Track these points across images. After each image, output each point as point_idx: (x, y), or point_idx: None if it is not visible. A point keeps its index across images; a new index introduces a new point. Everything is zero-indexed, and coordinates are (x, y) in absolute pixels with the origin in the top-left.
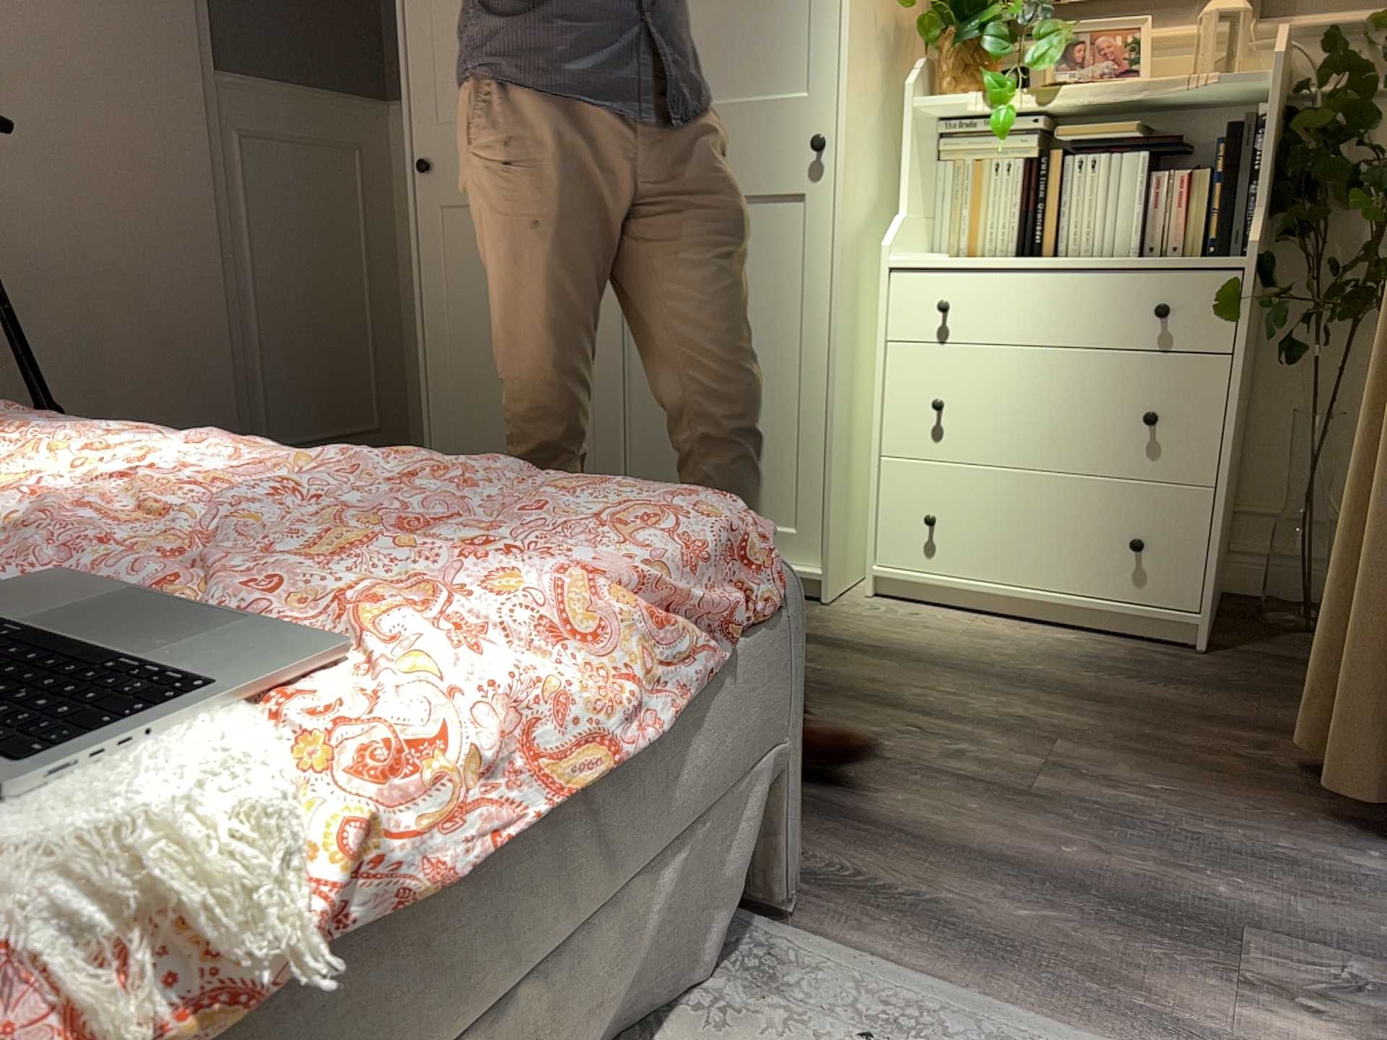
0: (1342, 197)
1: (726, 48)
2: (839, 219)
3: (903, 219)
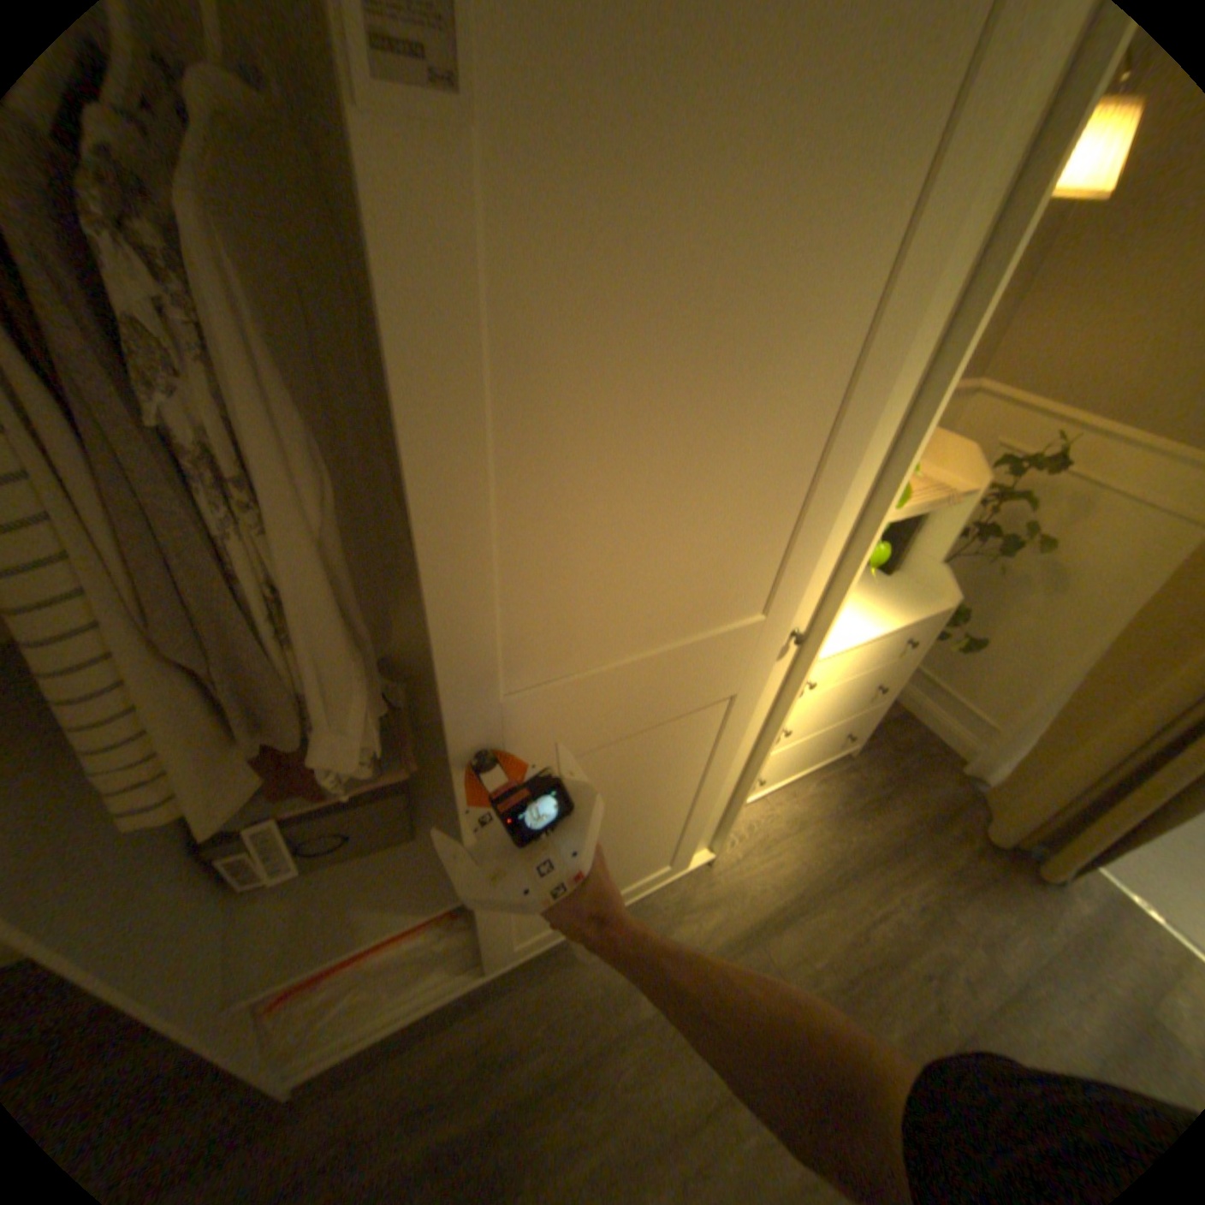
0: None
1: (729, 568)
2: (801, 685)
3: None
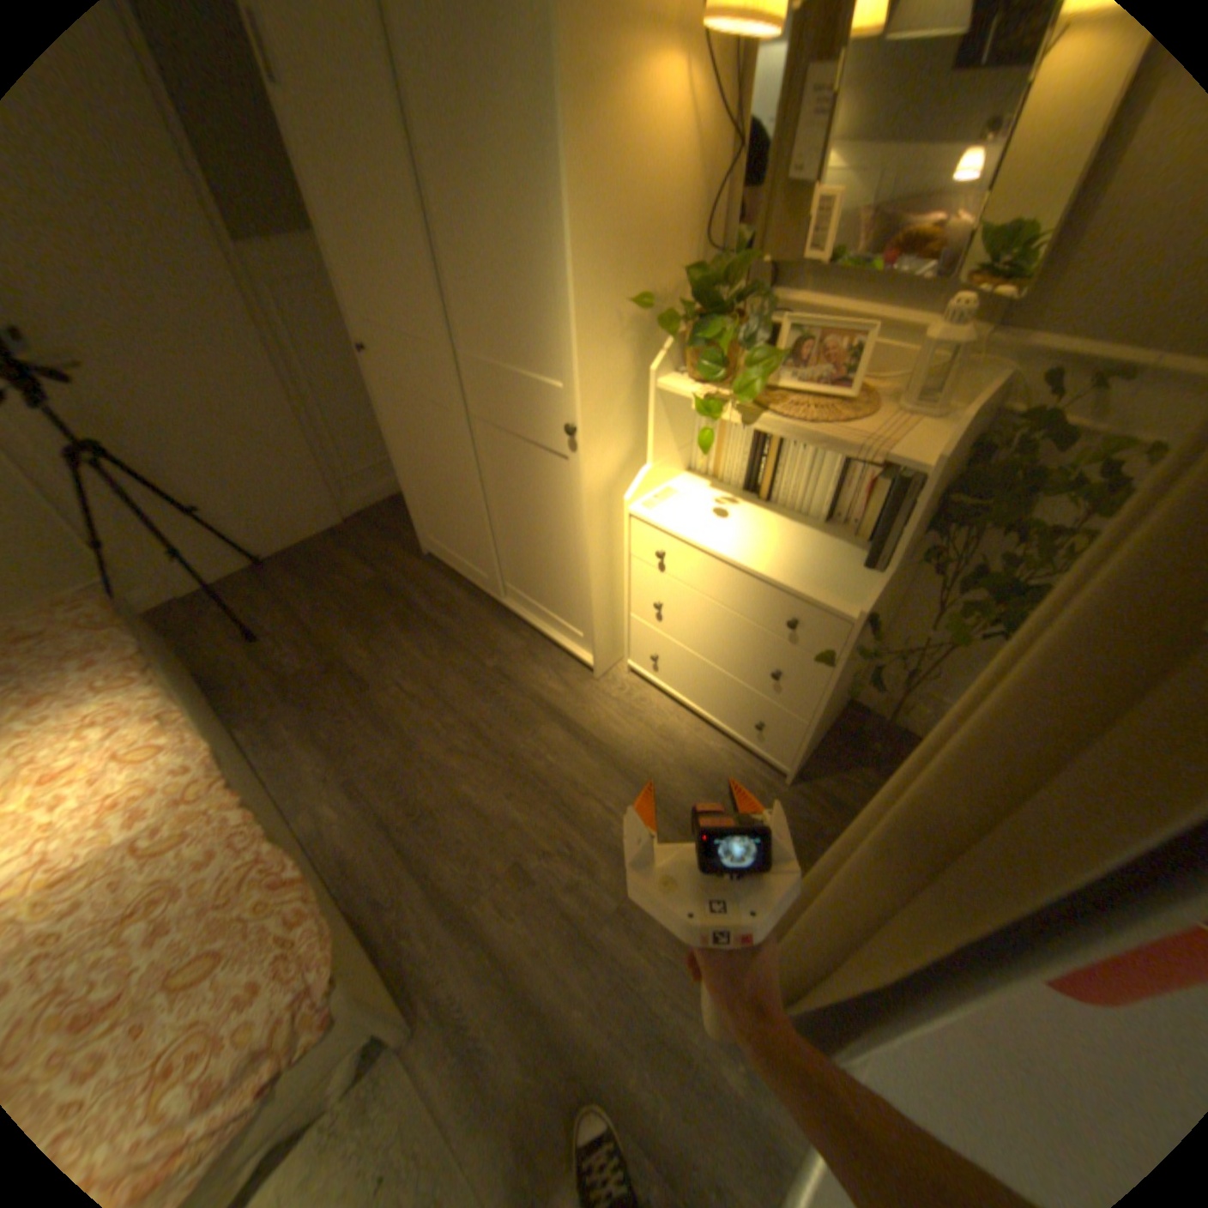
0: (1002, 526)
1: (509, 326)
2: (586, 489)
3: (649, 470)
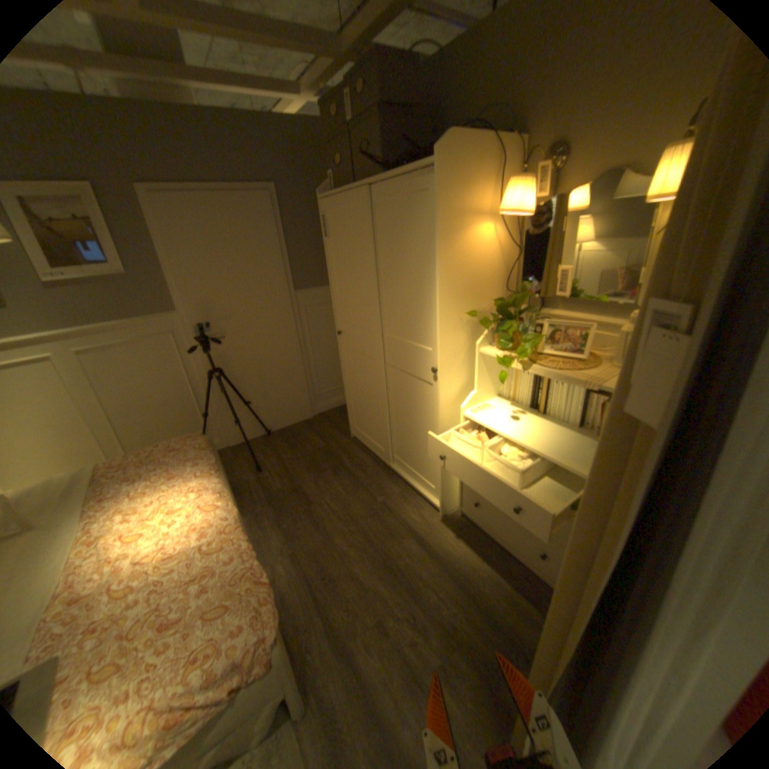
0: None
1: (409, 324)
2: (440, 400)
3: (475, 394)
